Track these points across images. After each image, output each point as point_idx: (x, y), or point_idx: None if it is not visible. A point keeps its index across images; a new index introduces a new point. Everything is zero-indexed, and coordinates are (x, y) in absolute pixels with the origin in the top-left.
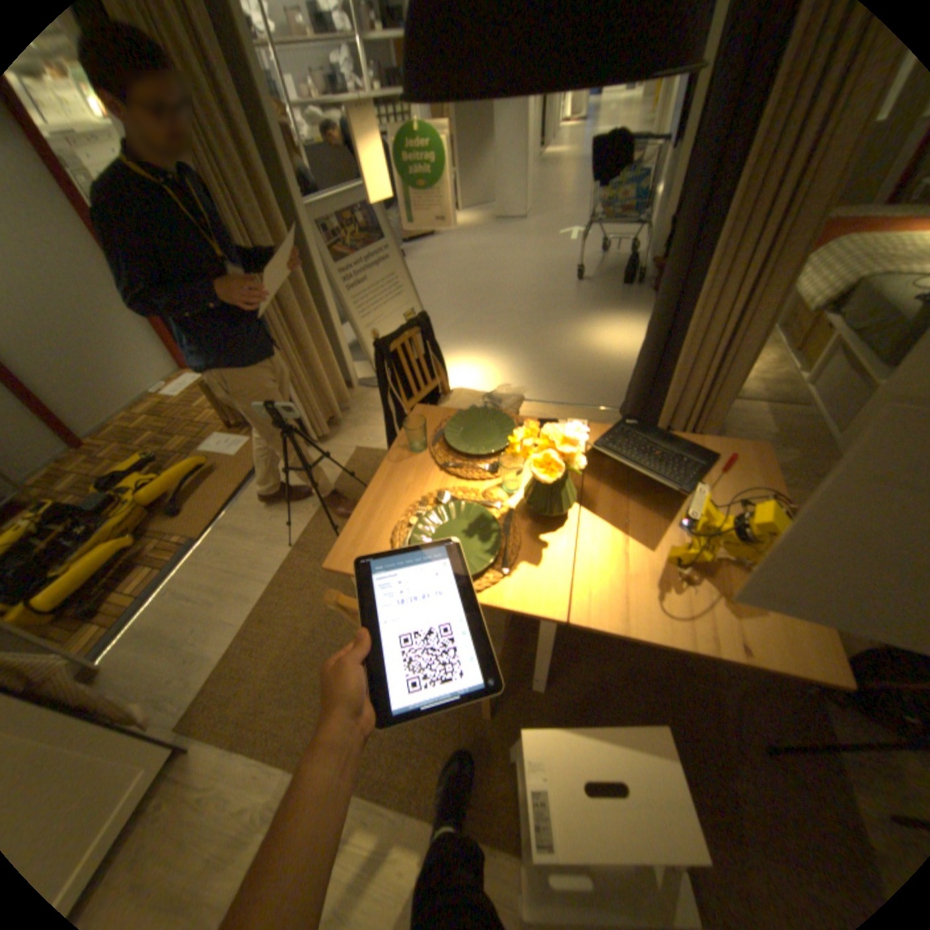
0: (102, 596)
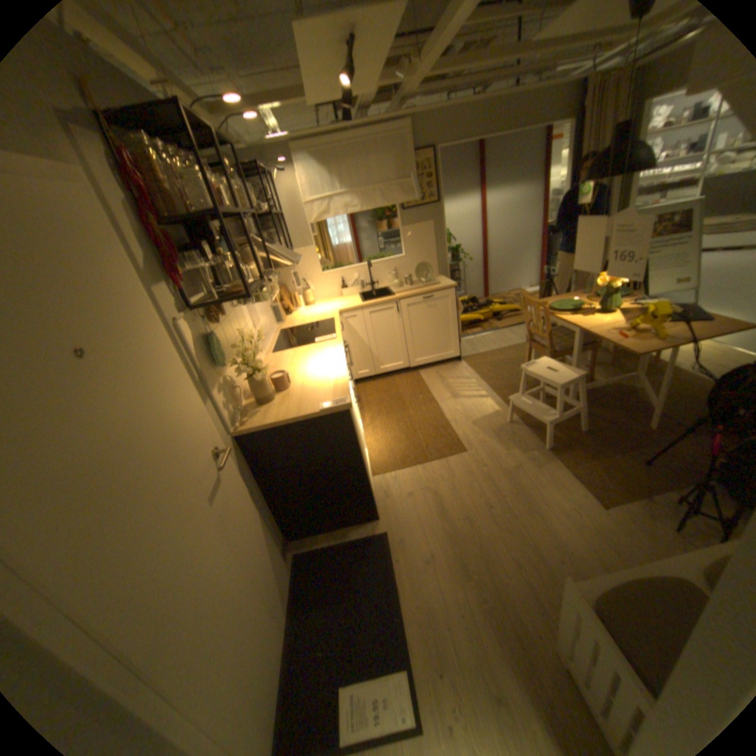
0: (466, 330)
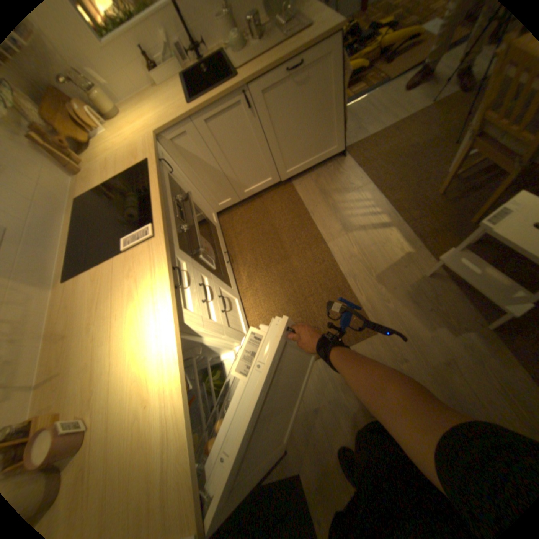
0: None
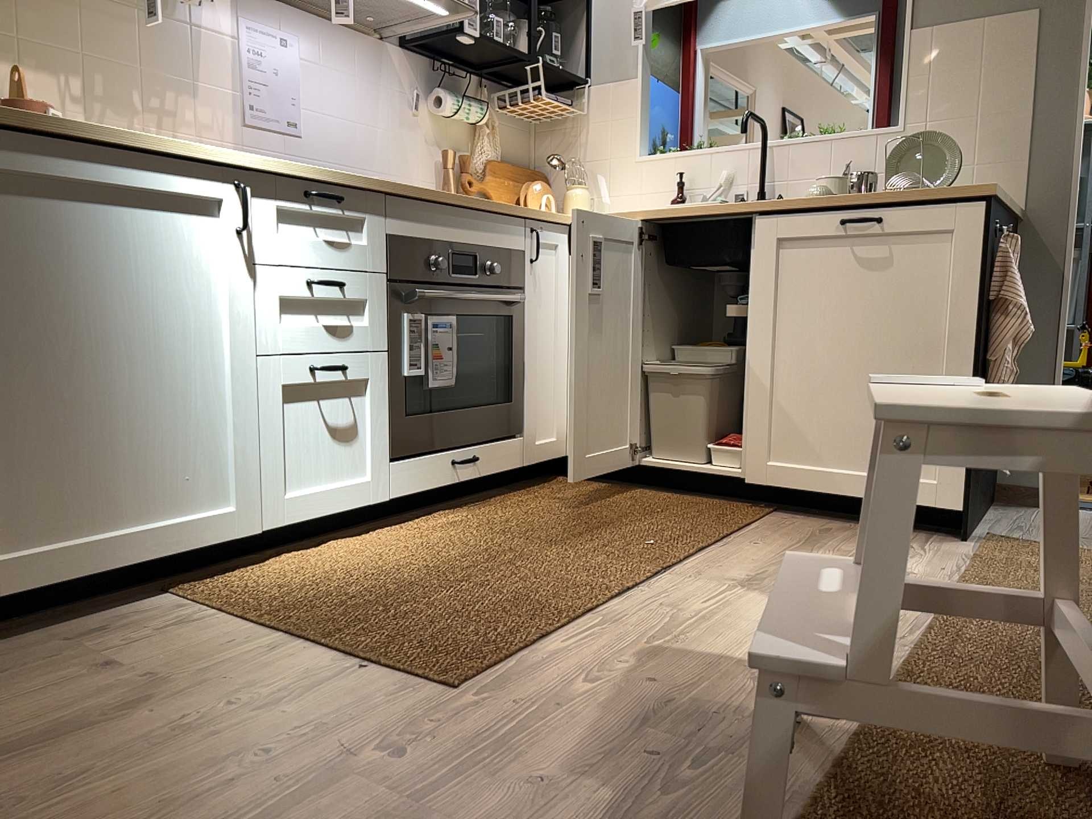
0: None
